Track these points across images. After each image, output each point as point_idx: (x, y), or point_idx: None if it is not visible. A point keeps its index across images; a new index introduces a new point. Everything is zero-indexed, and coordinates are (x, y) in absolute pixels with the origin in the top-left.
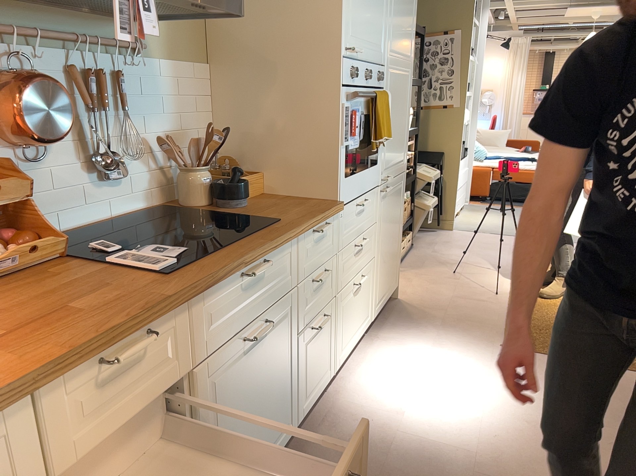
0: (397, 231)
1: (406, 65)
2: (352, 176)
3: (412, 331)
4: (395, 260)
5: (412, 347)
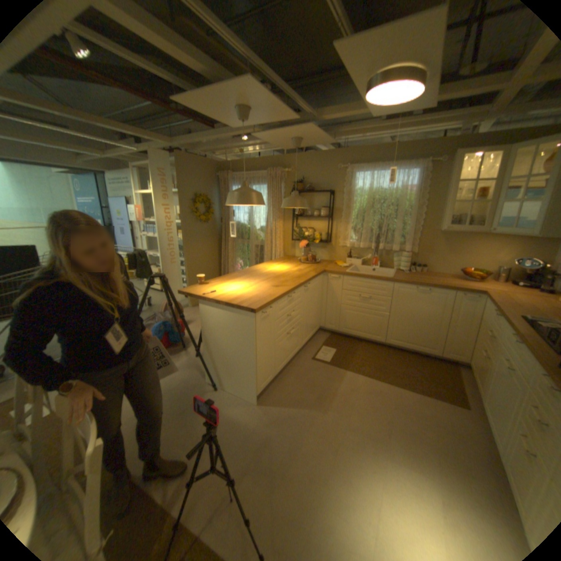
0: None
1: None
2: None
3: None
4: None
5: None
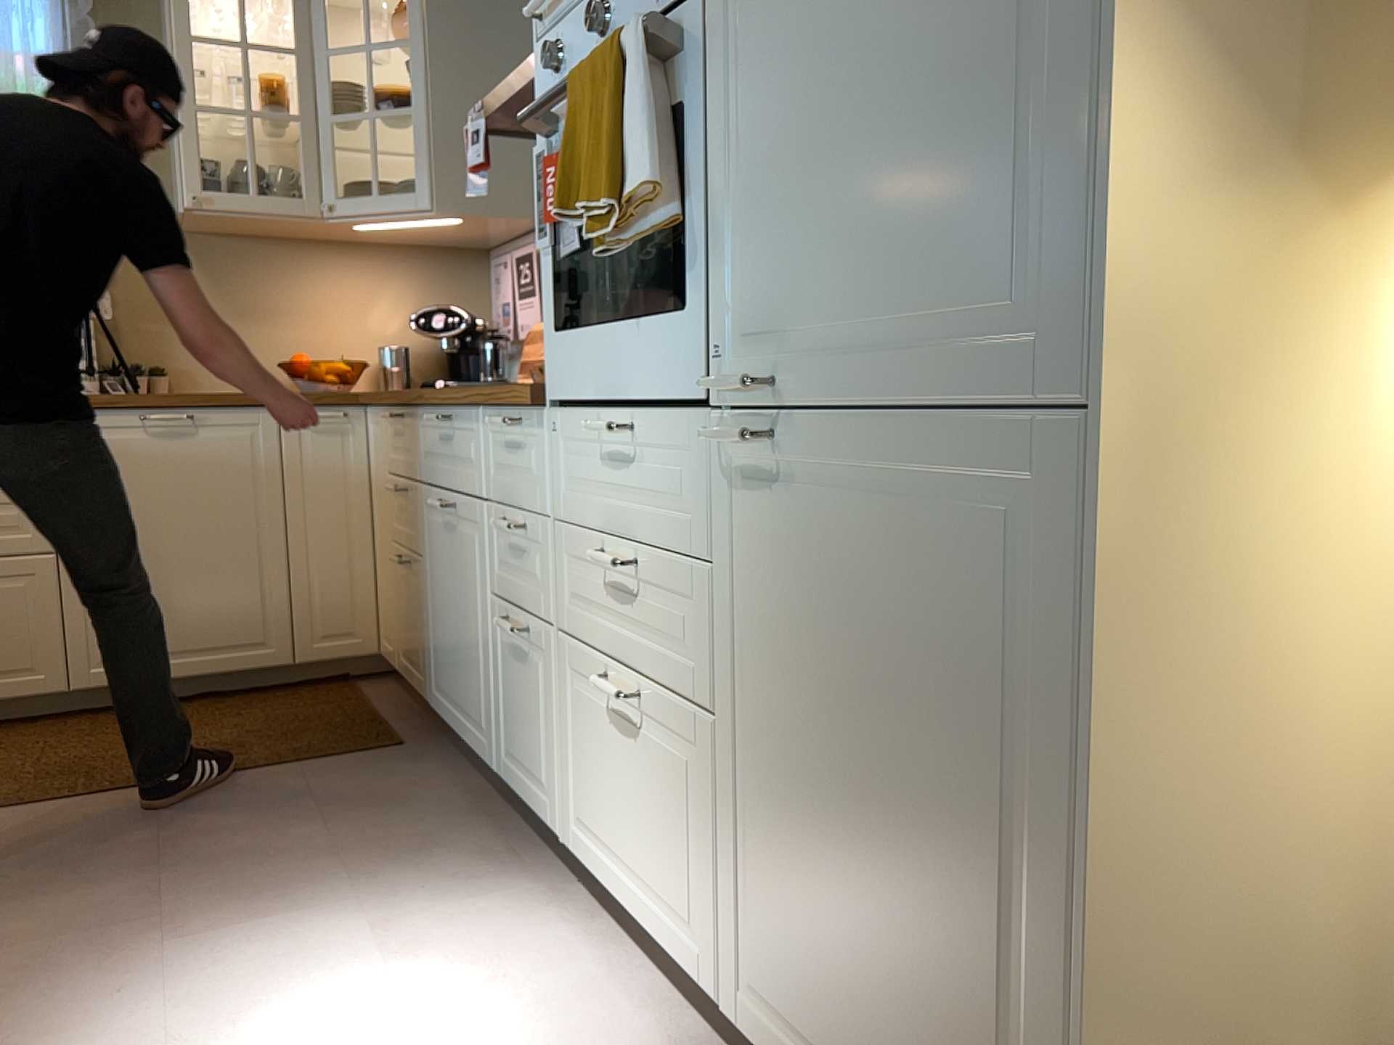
0: (974, 838)
1: None
2: (580, 333)
3: None
4: None
5: None
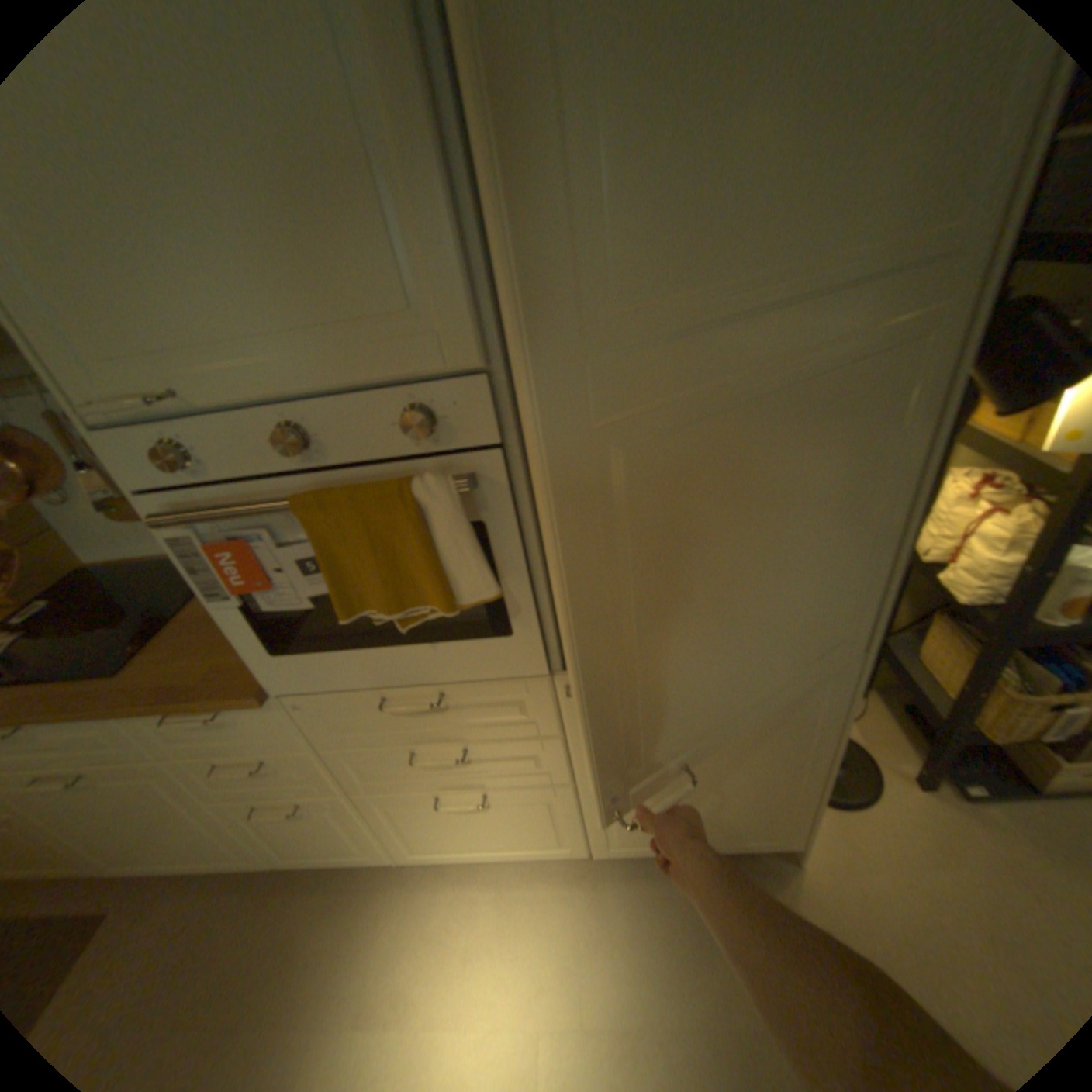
0: (767, 769)
1: (832, 287)
2: (317, 656)
3: (660, 958)
4: (759, 812)
5: (588, 981)
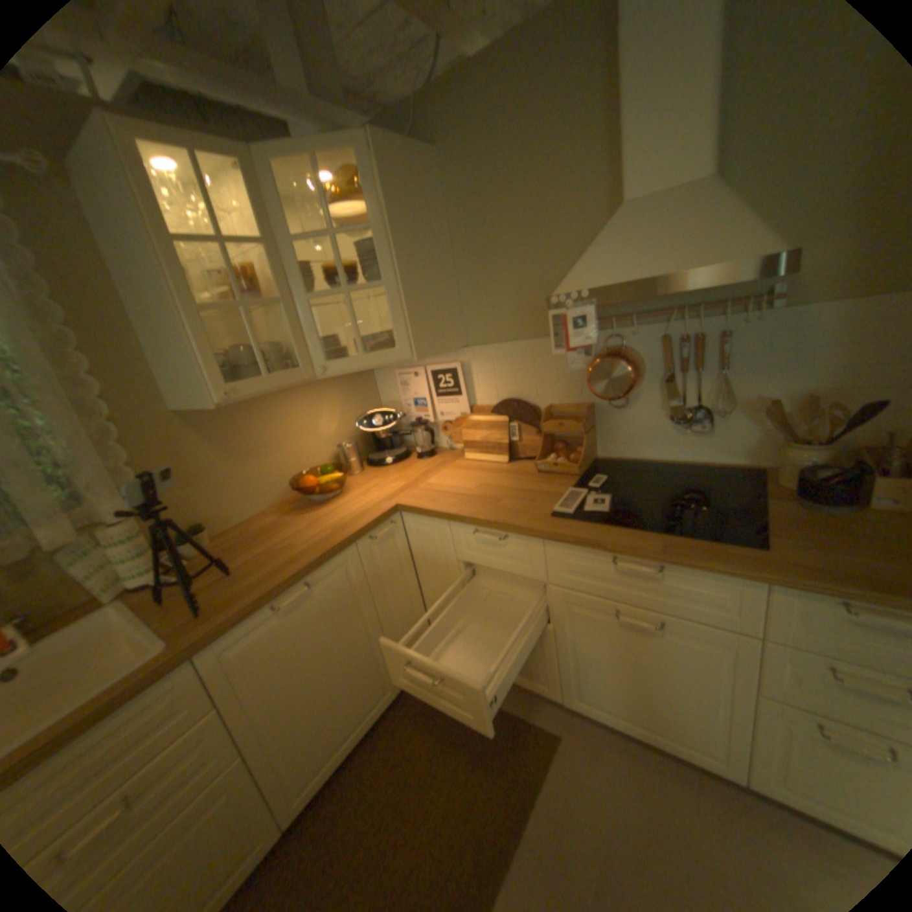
0: None
1: None
2: None
3: None
4: None
5: None
